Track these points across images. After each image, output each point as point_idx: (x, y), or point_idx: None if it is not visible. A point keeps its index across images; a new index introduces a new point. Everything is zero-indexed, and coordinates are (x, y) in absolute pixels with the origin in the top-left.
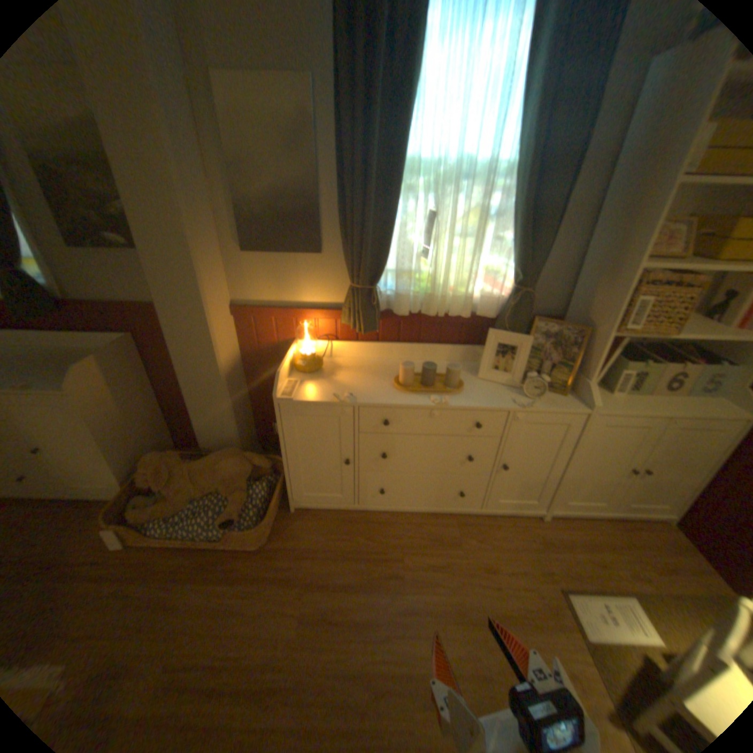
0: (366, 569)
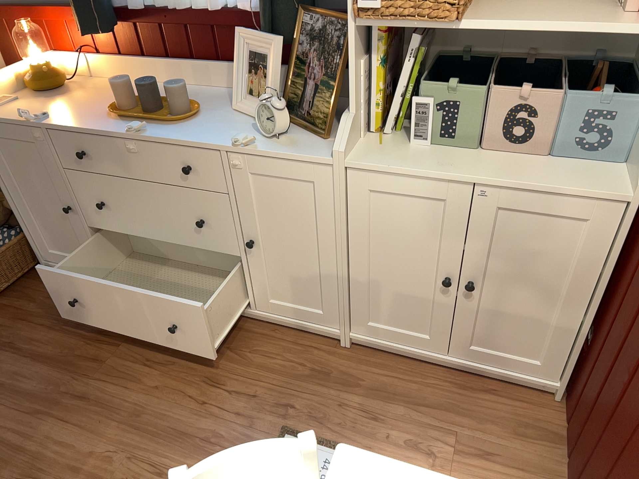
0: (79, 341)
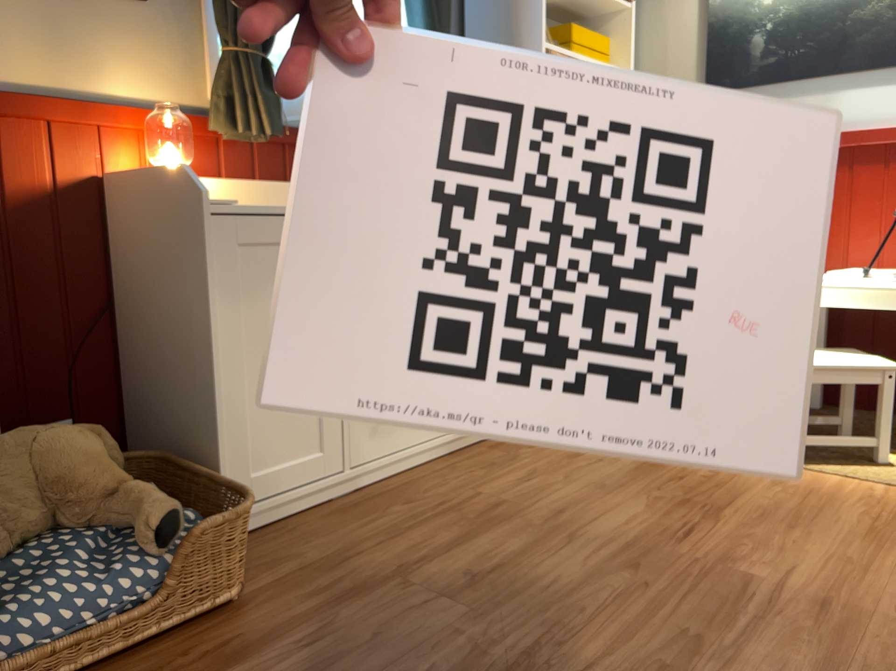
0: (448, 520)
